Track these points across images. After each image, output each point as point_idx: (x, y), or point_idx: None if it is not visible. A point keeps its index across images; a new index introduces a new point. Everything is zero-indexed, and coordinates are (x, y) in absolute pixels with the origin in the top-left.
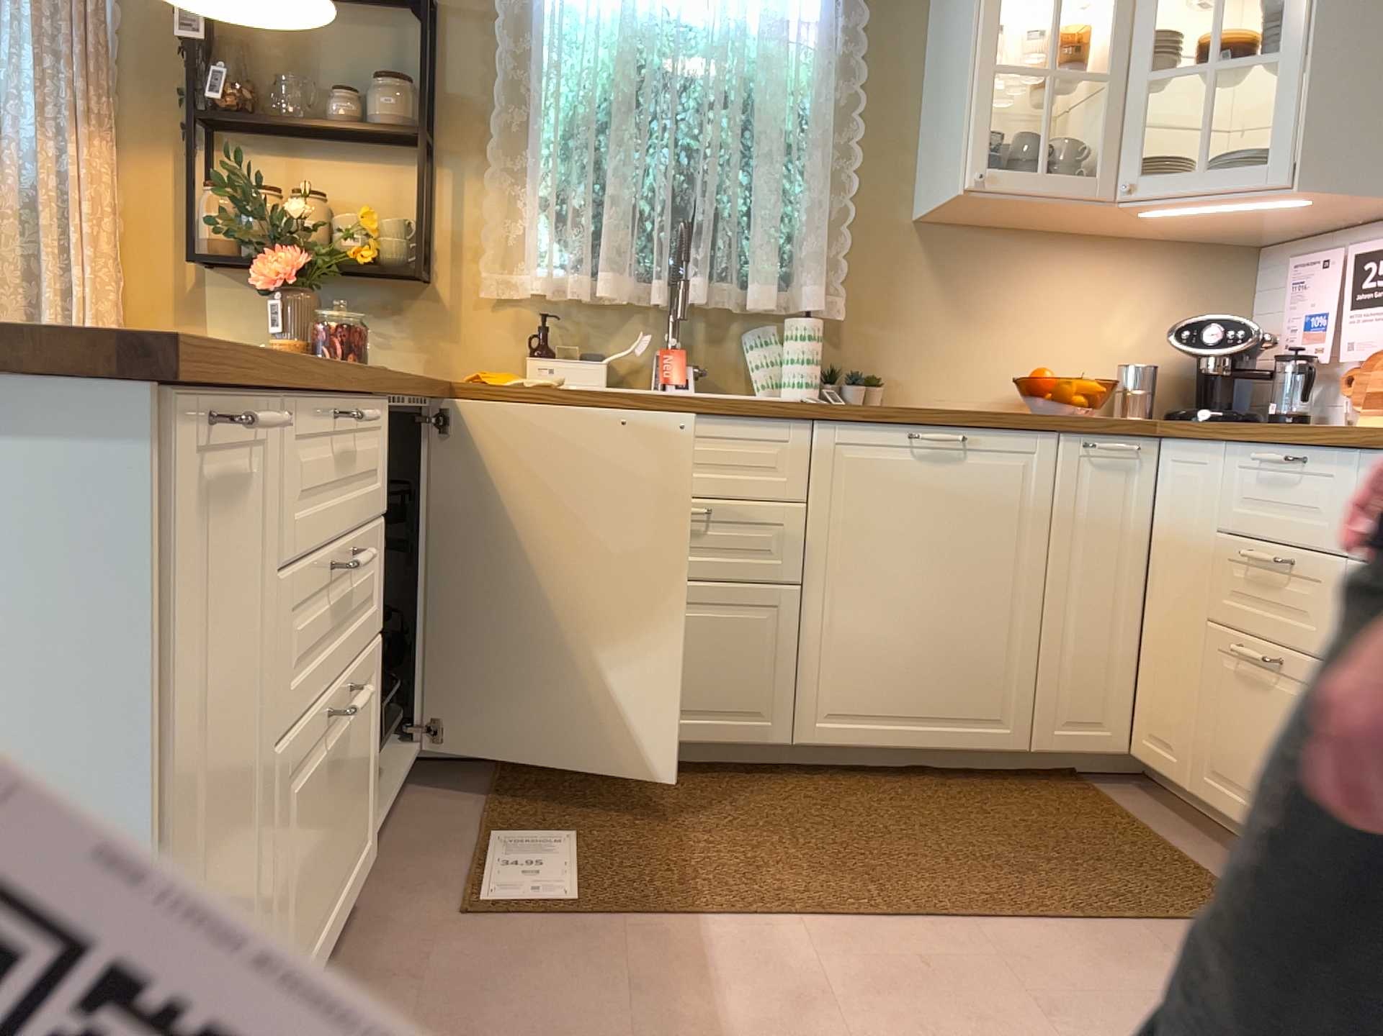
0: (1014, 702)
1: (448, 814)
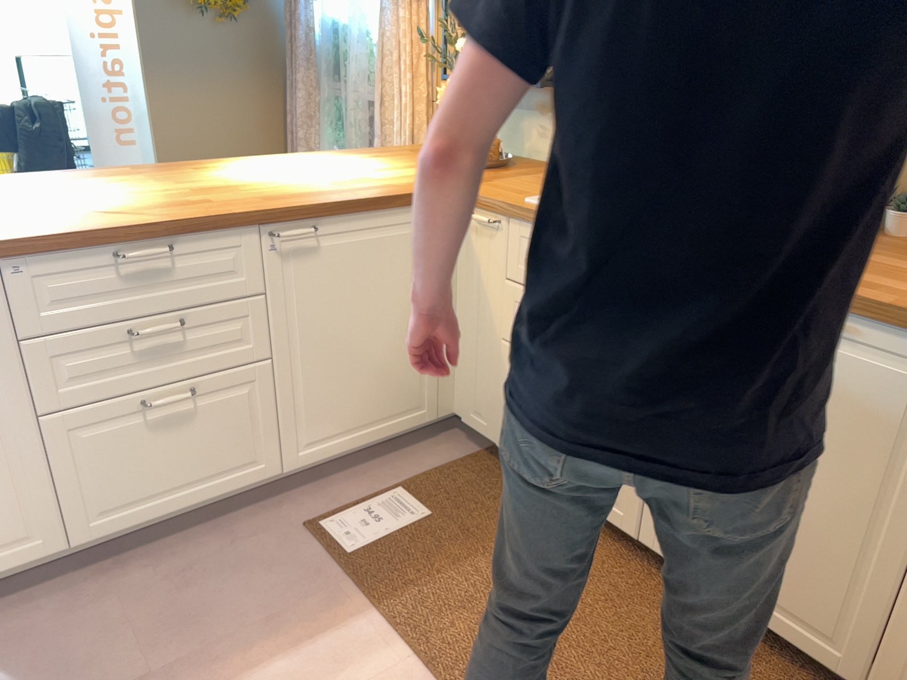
0: (850, 631)
1: (411, 463)
